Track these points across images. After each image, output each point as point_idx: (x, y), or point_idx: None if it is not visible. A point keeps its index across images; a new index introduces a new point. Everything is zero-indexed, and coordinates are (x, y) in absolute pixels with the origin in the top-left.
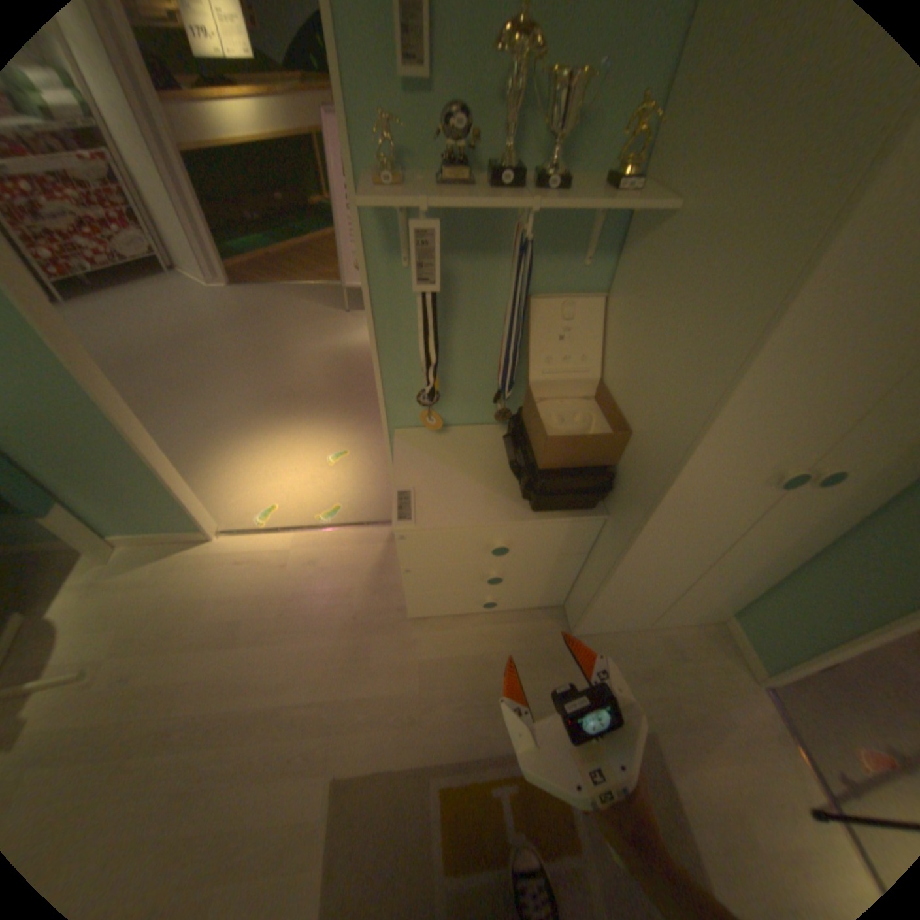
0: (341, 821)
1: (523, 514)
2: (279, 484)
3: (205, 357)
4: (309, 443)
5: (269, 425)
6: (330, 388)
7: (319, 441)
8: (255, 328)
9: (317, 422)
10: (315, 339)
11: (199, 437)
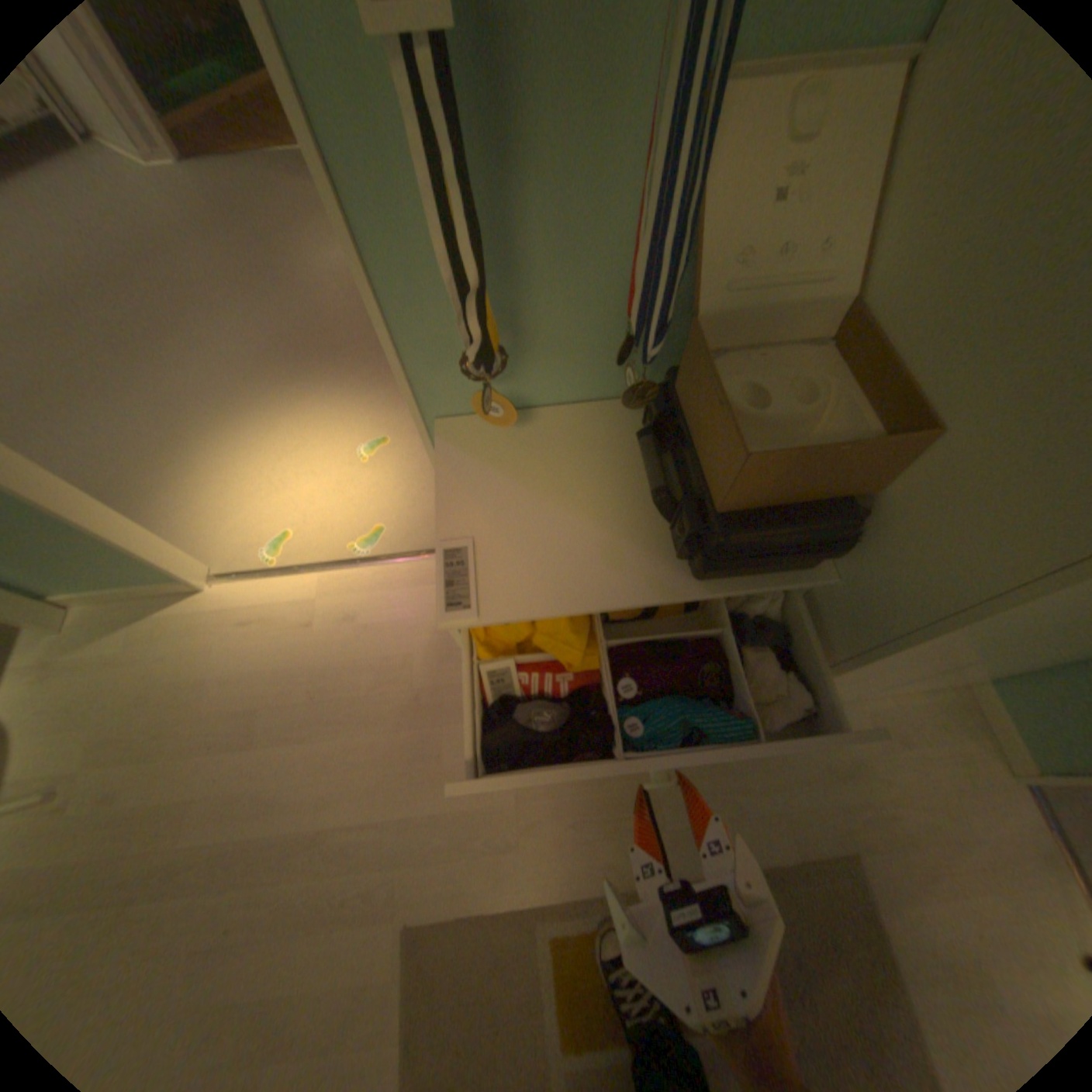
0: (418, 986)
1: (679, 586)
2: (290, 497)
3: (157, 291)
4: (328, 426)
5: (266, 400)
6: (352, 331)
7: (342, 422)
8: (228, 235)
9: (337, 392)
10: (322, 247)
11: (164, 427)
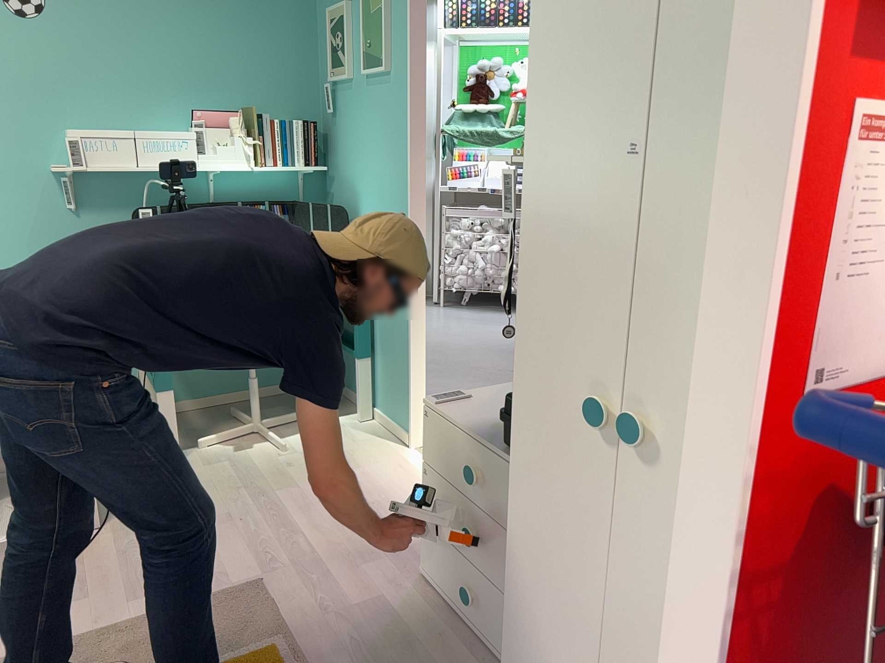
0: (233, 593)
1: (498, 441)
2: None
3: None
4: None
5: None
6: None
7: None
8: None
9: None
10: None
11: None
